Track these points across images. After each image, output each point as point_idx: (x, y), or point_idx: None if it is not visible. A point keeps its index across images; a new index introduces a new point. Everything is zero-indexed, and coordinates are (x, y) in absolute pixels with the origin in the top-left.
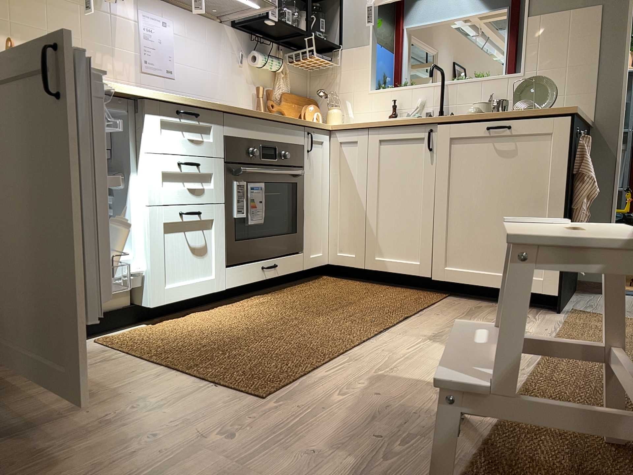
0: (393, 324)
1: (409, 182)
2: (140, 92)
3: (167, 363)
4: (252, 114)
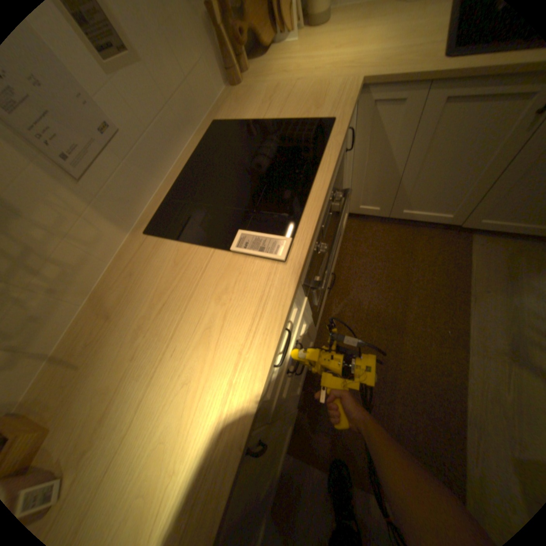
0: (470, 339)
1: (473, 150)
2: (223, 429)
3: (362, 490)
4: (317, 219)
